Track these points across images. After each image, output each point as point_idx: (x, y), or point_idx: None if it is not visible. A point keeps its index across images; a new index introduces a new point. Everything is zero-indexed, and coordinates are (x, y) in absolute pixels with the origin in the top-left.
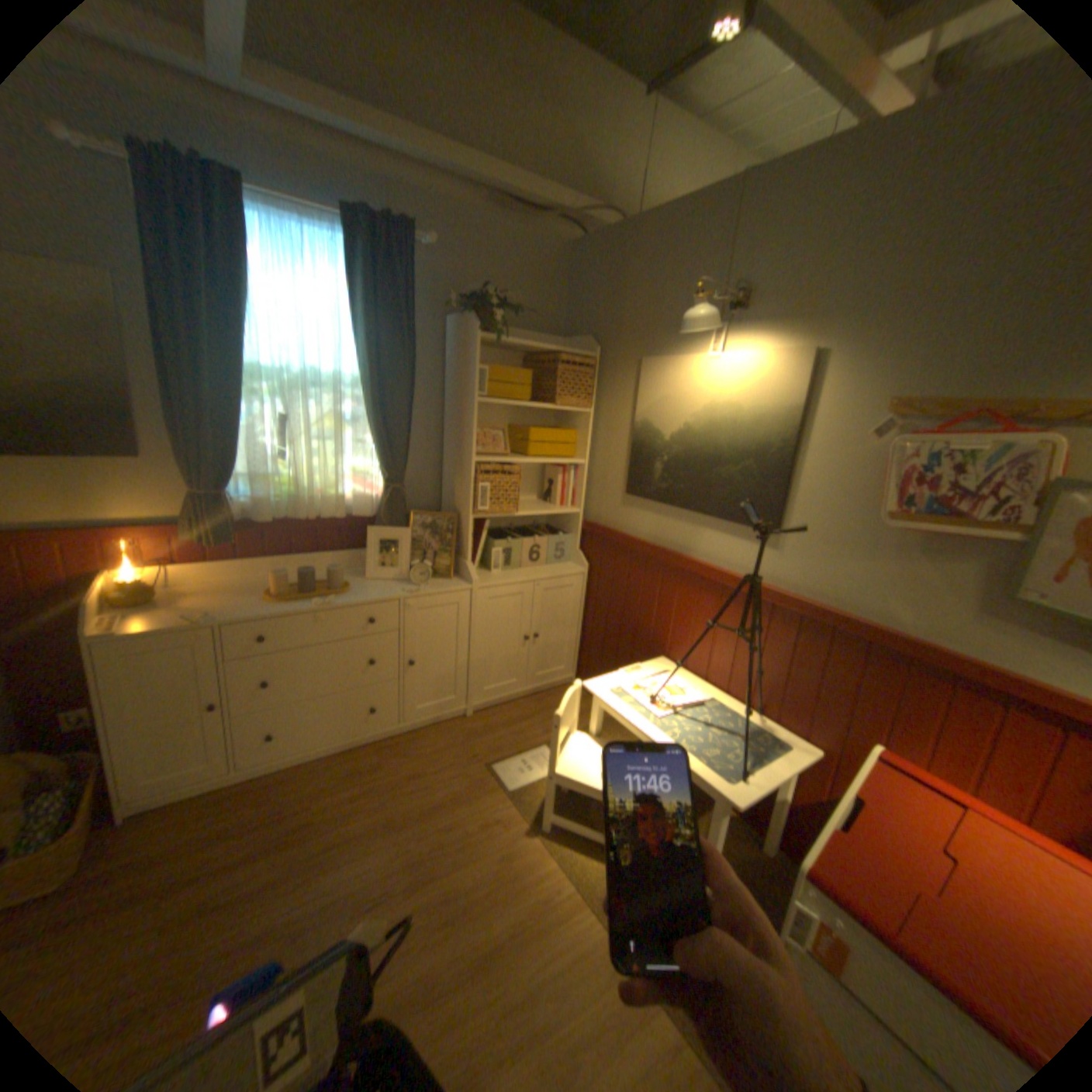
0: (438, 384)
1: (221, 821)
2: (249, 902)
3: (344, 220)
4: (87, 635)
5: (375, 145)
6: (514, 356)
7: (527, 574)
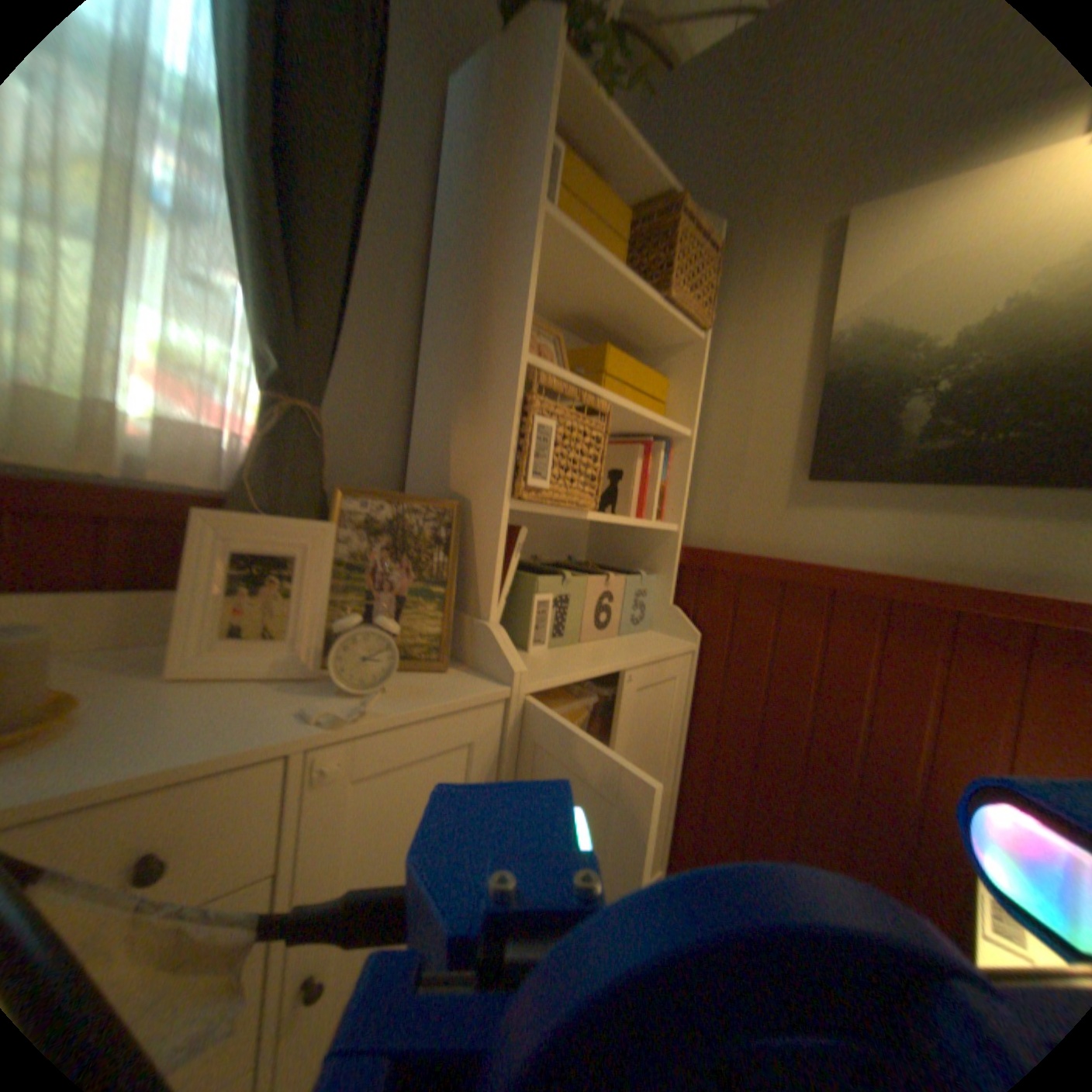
0: (422, 229)
1: None
2: None
3: None
4: None
5: None
6: None
7: (603, 652)
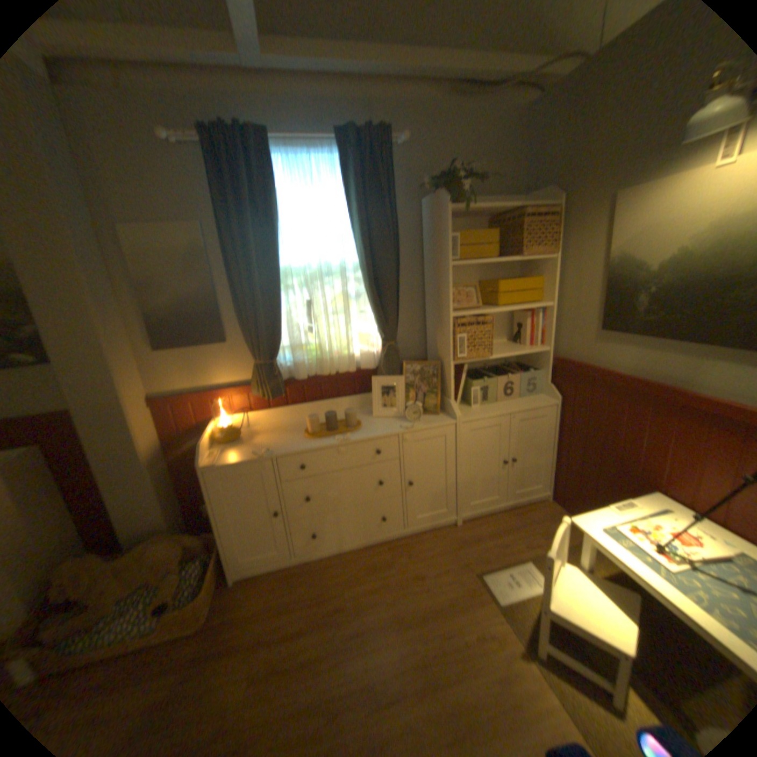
0: (418, 257)
1: (287, 595)
2: (303, 673)
3: (338, 141)
4: (202, 464)
5: (356, 74)
6: (480, 220)
7: (504, 407)
